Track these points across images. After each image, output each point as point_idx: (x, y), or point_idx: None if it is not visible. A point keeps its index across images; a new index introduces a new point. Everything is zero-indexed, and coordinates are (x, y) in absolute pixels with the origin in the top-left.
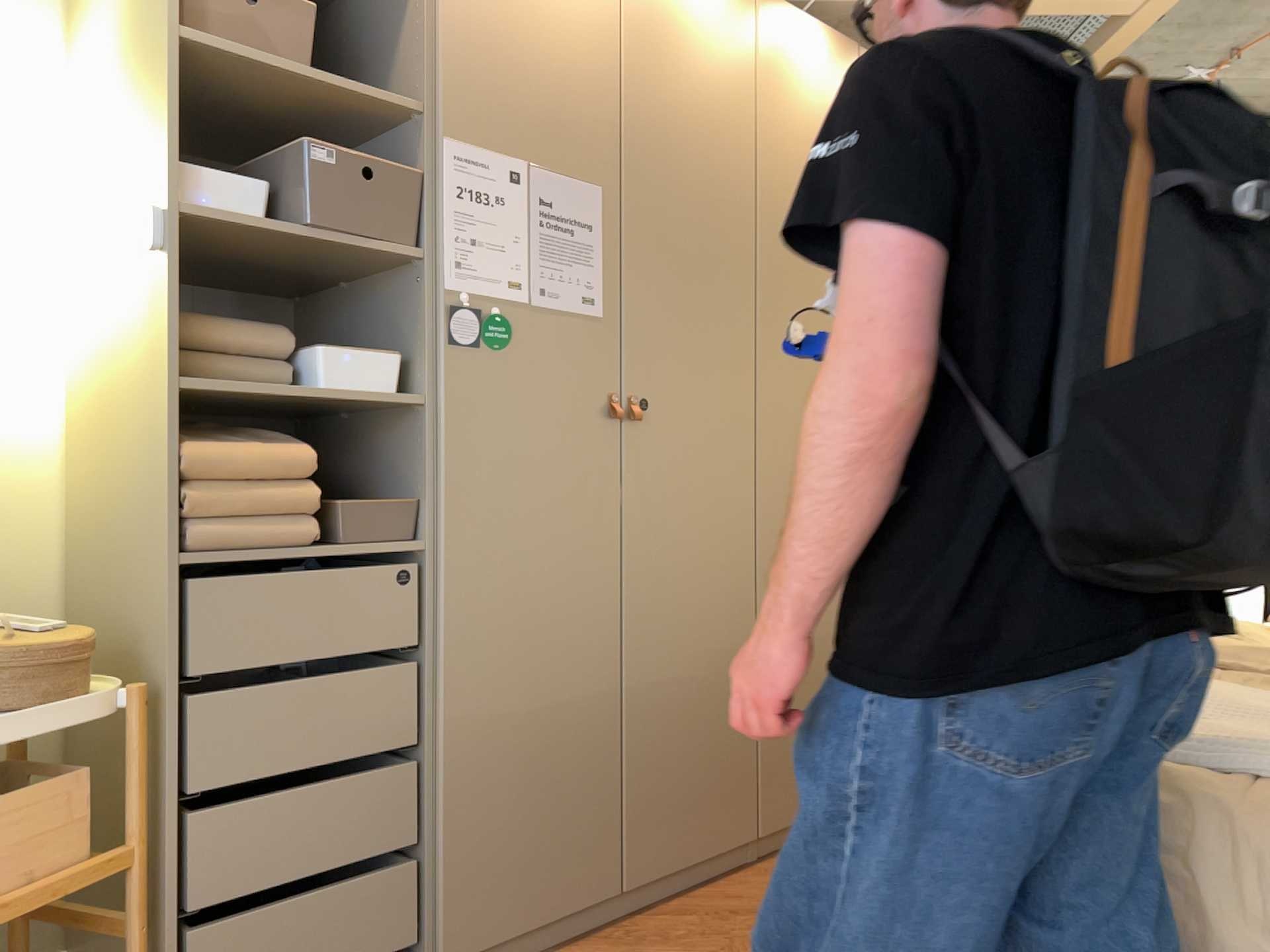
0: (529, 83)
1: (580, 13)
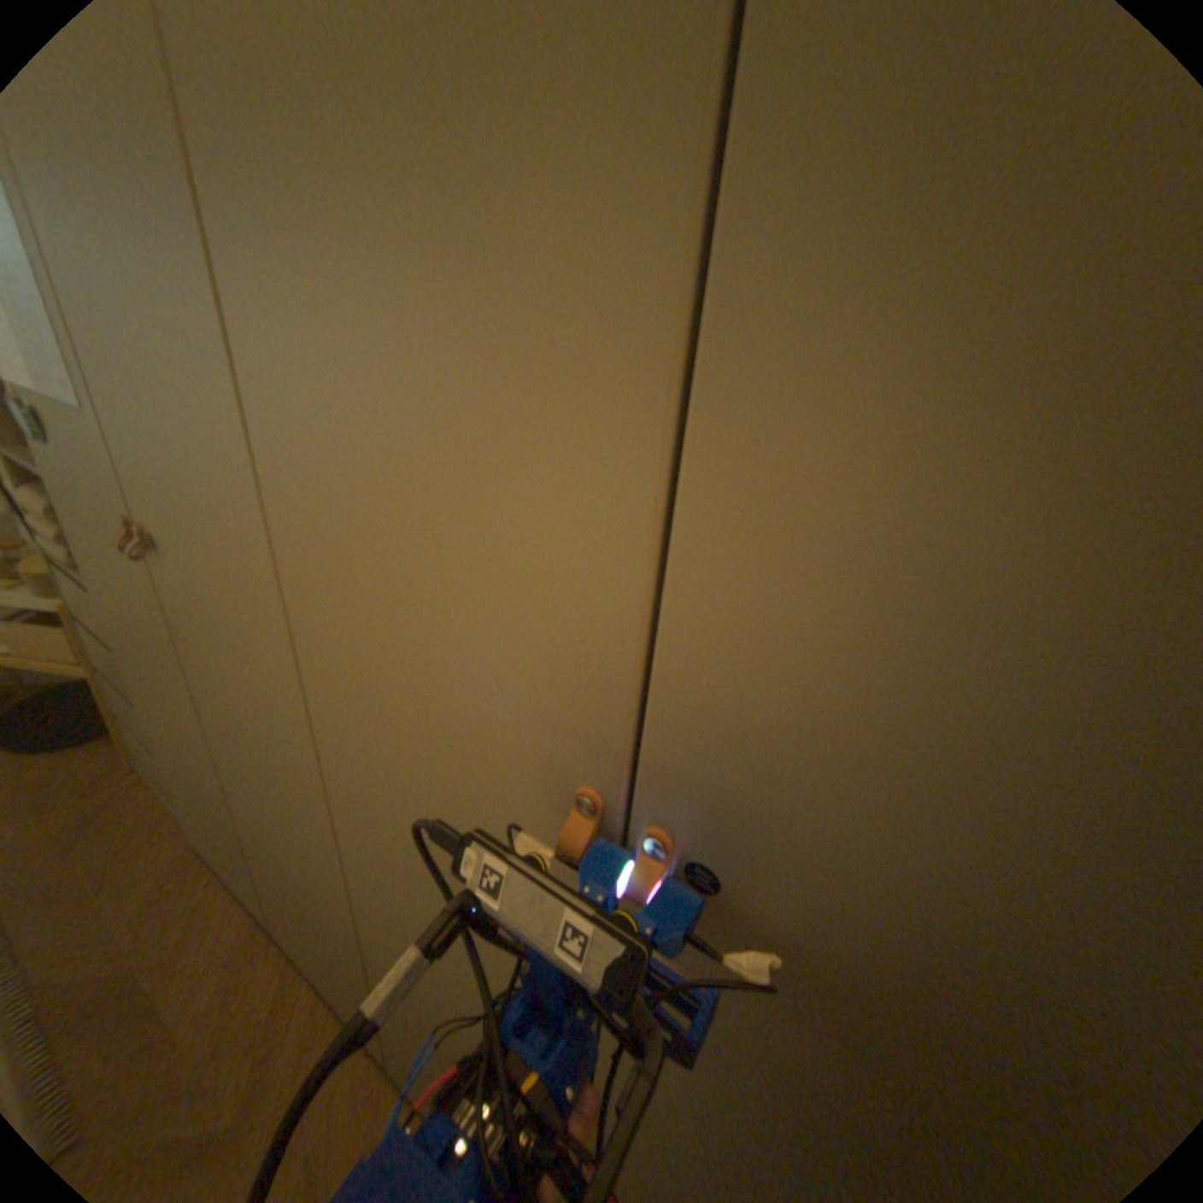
0: None
1: None
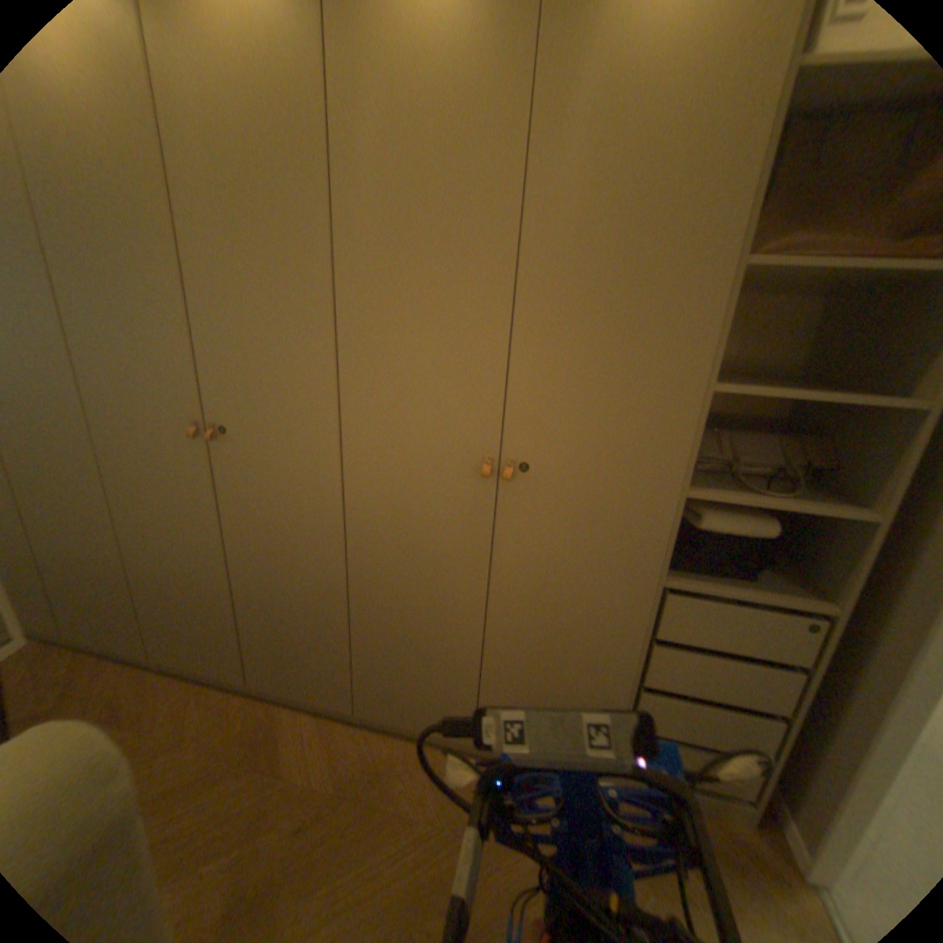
0: None
1: None
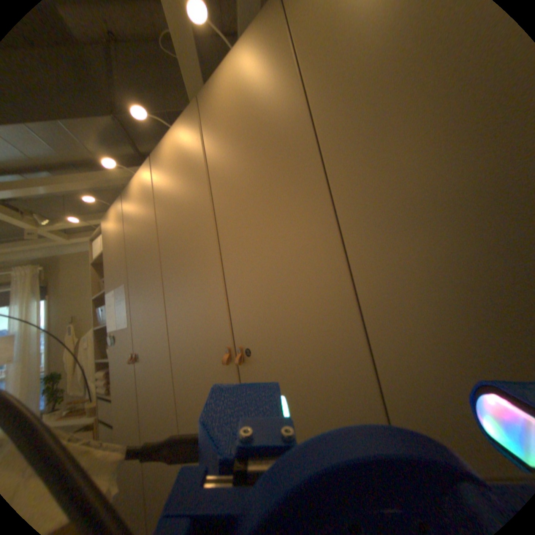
0: (112, 266)
1: (117, 235)
